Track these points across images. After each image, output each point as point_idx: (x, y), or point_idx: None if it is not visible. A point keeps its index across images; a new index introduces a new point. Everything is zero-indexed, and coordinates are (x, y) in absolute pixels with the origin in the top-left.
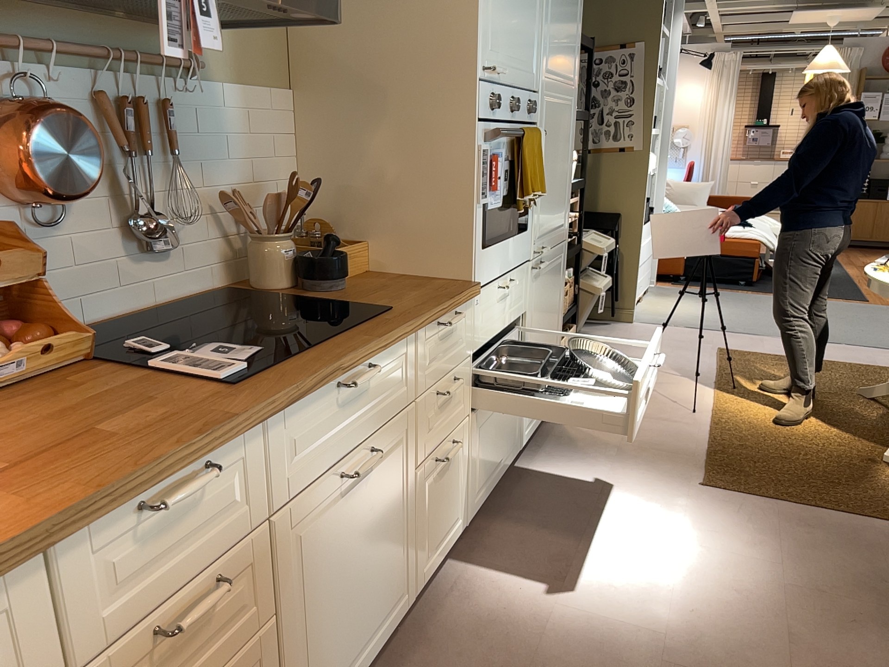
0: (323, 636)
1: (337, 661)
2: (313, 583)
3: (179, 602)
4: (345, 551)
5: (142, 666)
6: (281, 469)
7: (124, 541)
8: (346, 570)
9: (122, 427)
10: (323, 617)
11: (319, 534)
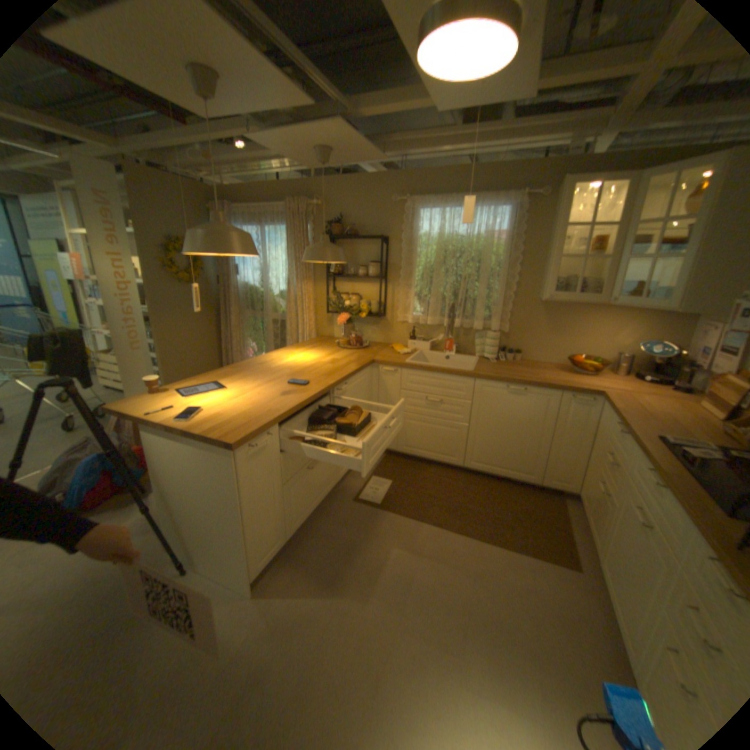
0: (618, 554)
1: (615, 576)
2: (624, 526)
3: (616, 457)
4: (632, 544)
5: (611, 459)
6: (636, 466)
7: (620, 428)
8: (629, 553)
9: (653, 423)
10: (621, 546)
11: (631, 513)
